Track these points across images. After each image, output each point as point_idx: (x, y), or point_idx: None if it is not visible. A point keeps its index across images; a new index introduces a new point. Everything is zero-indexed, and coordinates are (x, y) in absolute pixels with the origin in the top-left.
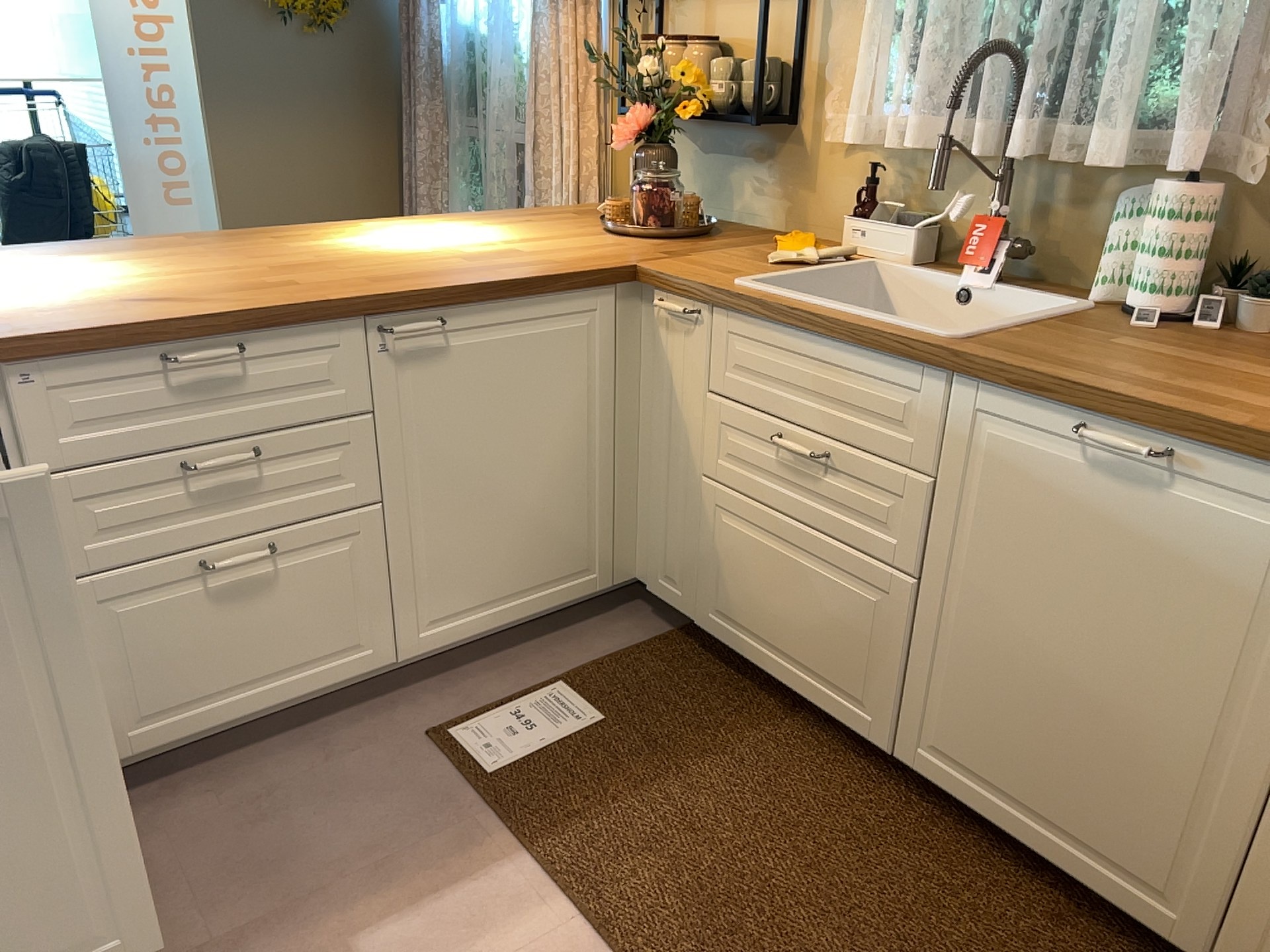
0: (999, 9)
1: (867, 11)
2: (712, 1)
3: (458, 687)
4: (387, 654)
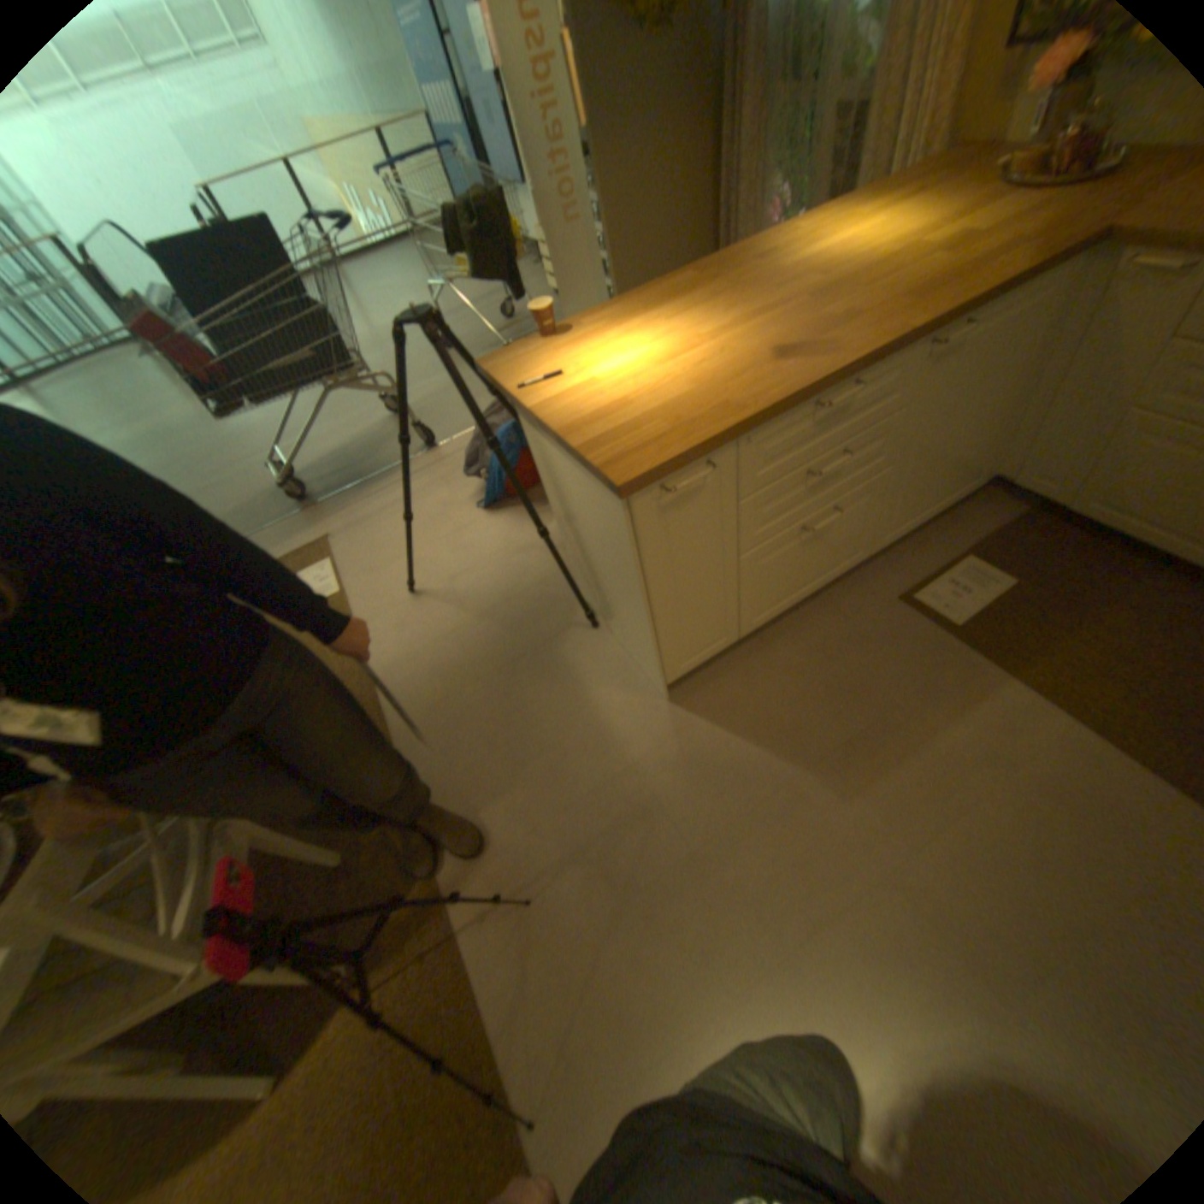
0: None
1: None
2: None
3: (900, 564)
4: (868, 554)
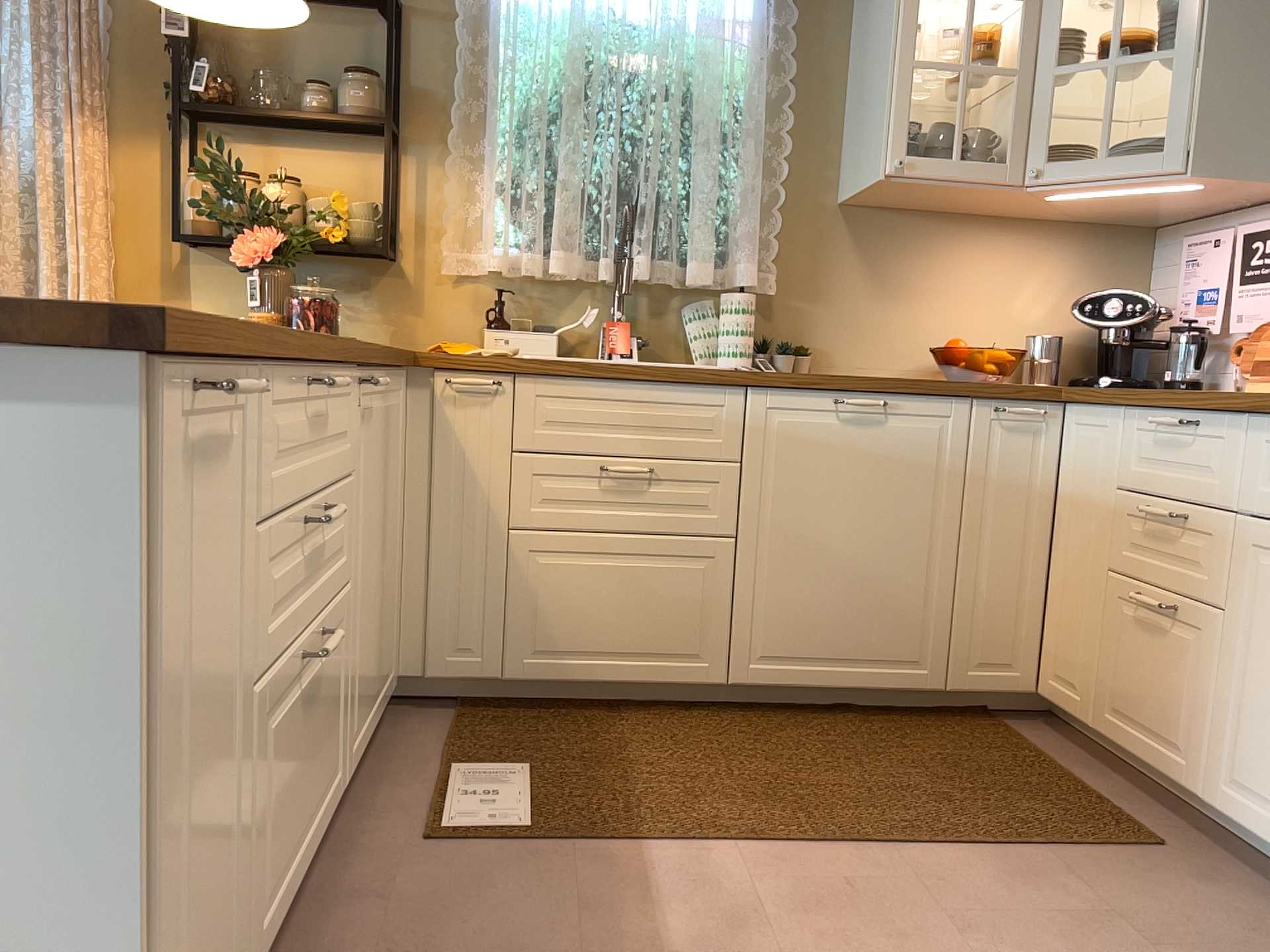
0: (590, 185)
1: (498, 172)
2: (278, 147)
3: (375, 810)
4: (340, 782)
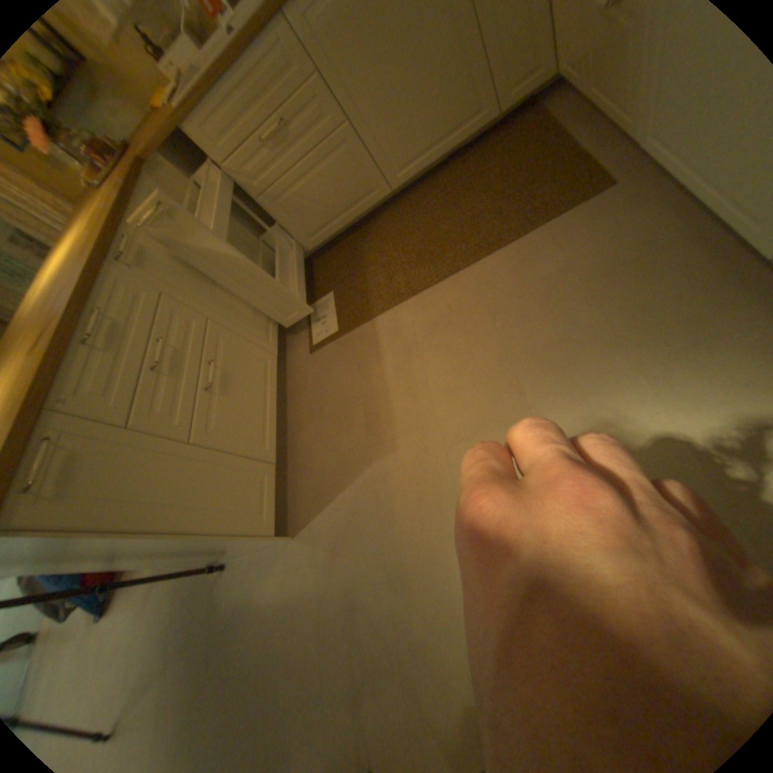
0: None
1: None
2: None
3: (296, 343)
4: (274, 357)
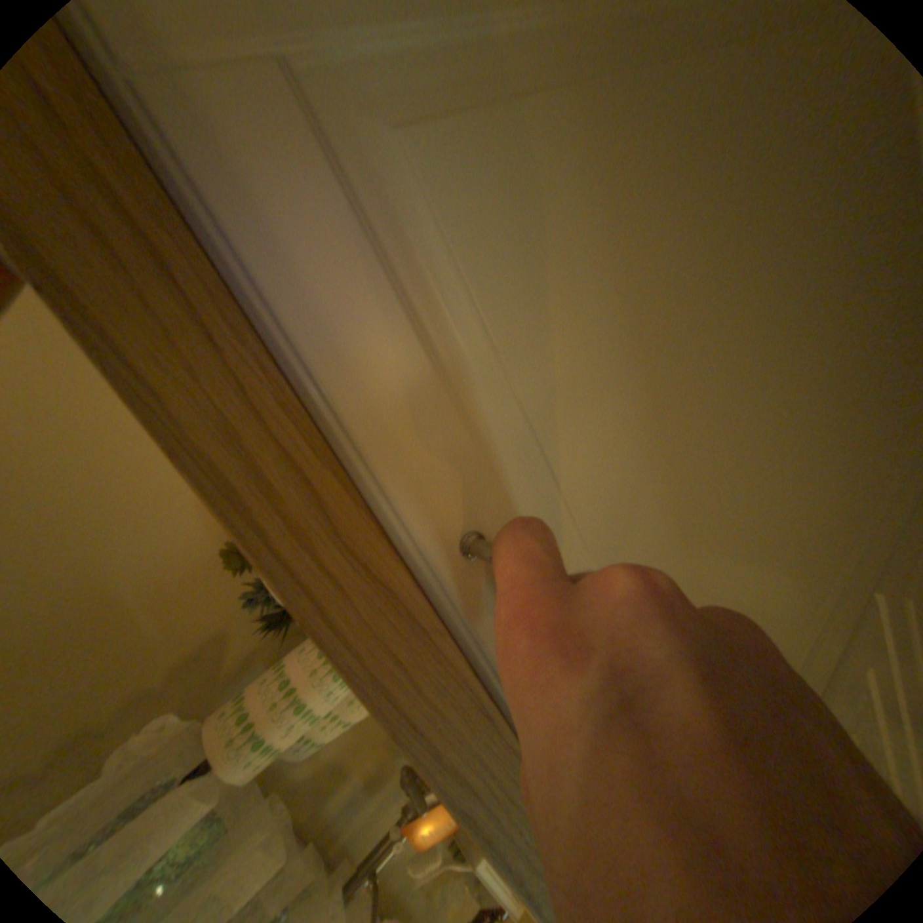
0: None
1: None
2: None
3: None
4: None
